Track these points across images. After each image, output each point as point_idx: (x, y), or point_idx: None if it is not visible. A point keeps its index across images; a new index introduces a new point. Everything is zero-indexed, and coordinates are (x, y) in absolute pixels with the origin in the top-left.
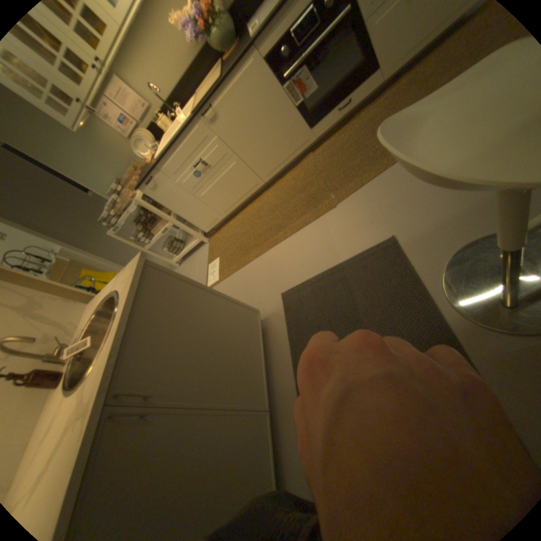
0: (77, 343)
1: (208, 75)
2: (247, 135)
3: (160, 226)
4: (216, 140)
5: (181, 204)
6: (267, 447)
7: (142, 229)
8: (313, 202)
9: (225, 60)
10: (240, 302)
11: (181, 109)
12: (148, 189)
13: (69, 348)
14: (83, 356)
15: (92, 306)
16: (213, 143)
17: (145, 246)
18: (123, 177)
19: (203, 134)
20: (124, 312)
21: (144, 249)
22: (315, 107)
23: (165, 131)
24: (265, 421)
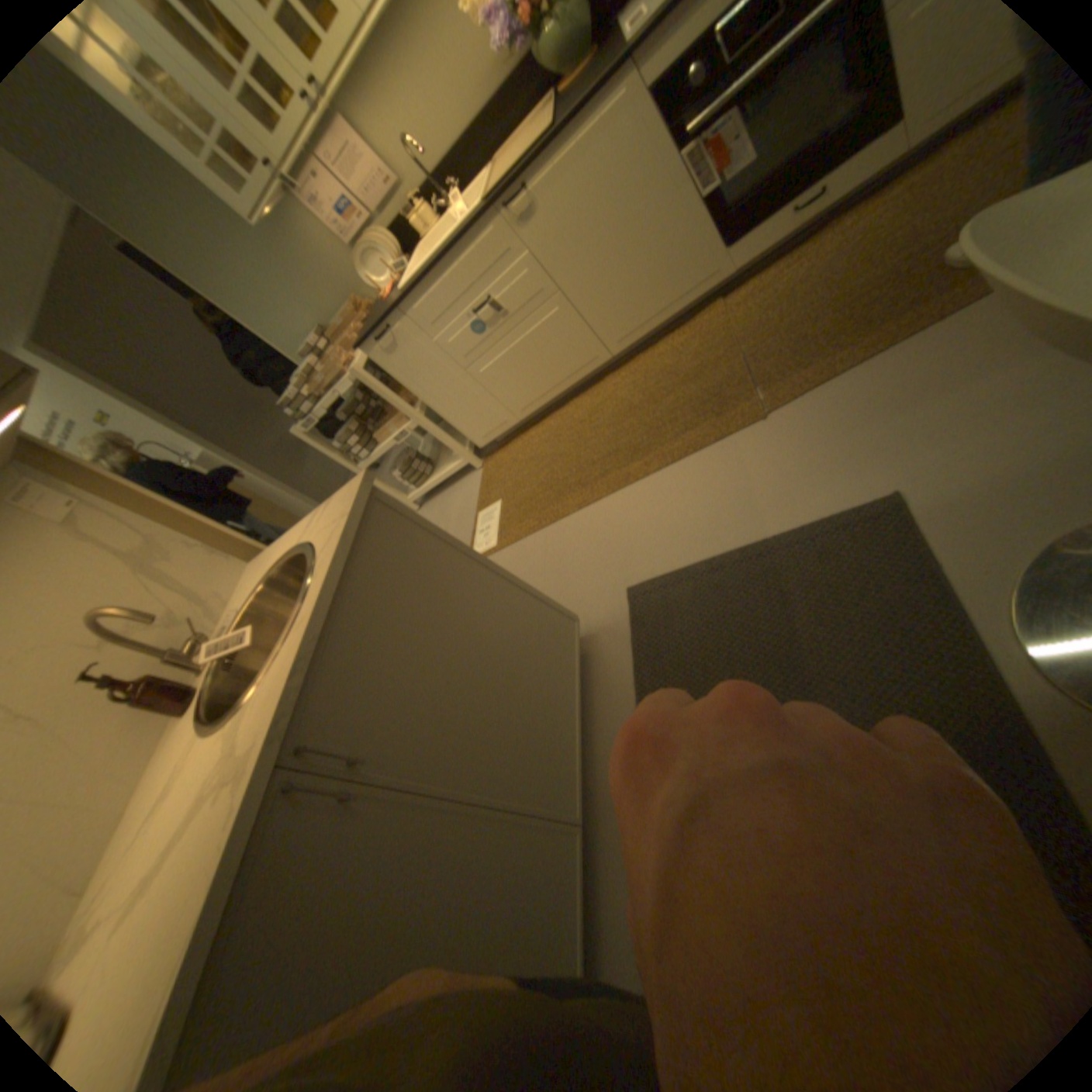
0: (227, 637)
1: (524, 123)
2: (591, 254)
3: (392, 427)
4: (525, 259)
5: (438, 386)
6: (574, 898)
7: (357, 429)
8: (716, 404)
9: (565, 92)
10: (543, 596)
11: (460, 193)
12: (379, 351)
13: (211, 644)
14: (235, 663)
15: (260, 568)
16: (520, 265)
17: (358, 463)
18: (332, 323)
19: (502, 245)
20: (327, 588)
21: (357, 469)
22: (744, 202)
23: (423, 236)
24: (574, 845)
